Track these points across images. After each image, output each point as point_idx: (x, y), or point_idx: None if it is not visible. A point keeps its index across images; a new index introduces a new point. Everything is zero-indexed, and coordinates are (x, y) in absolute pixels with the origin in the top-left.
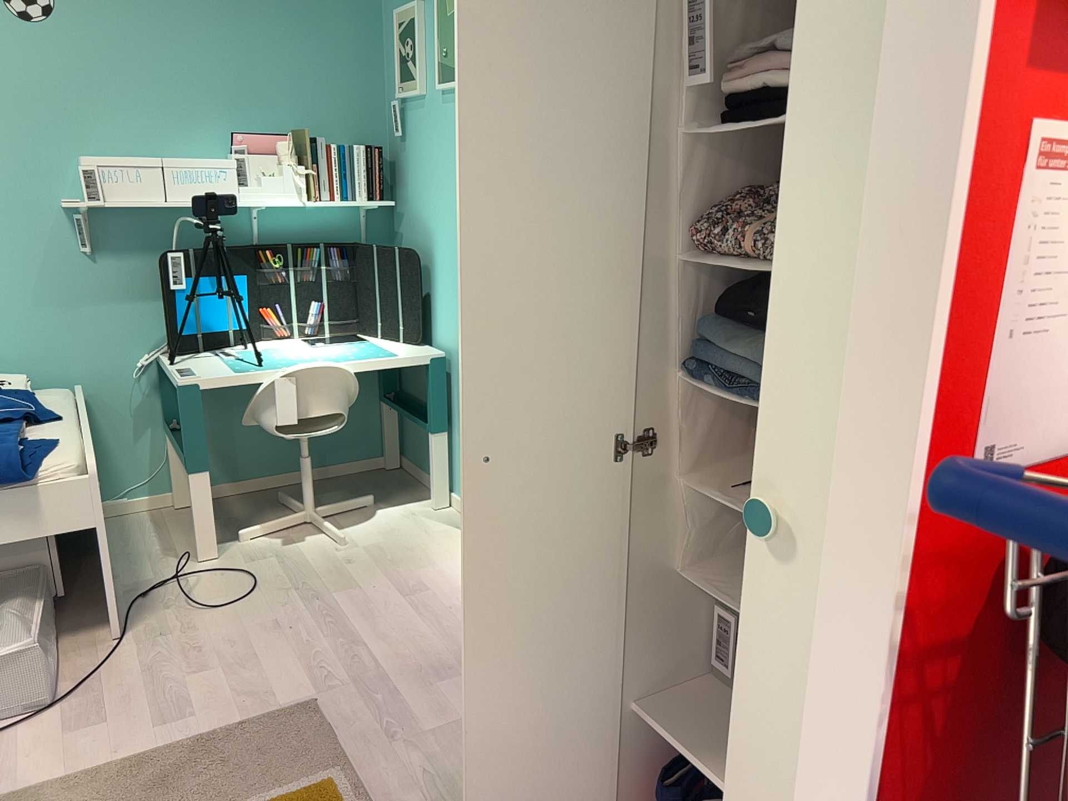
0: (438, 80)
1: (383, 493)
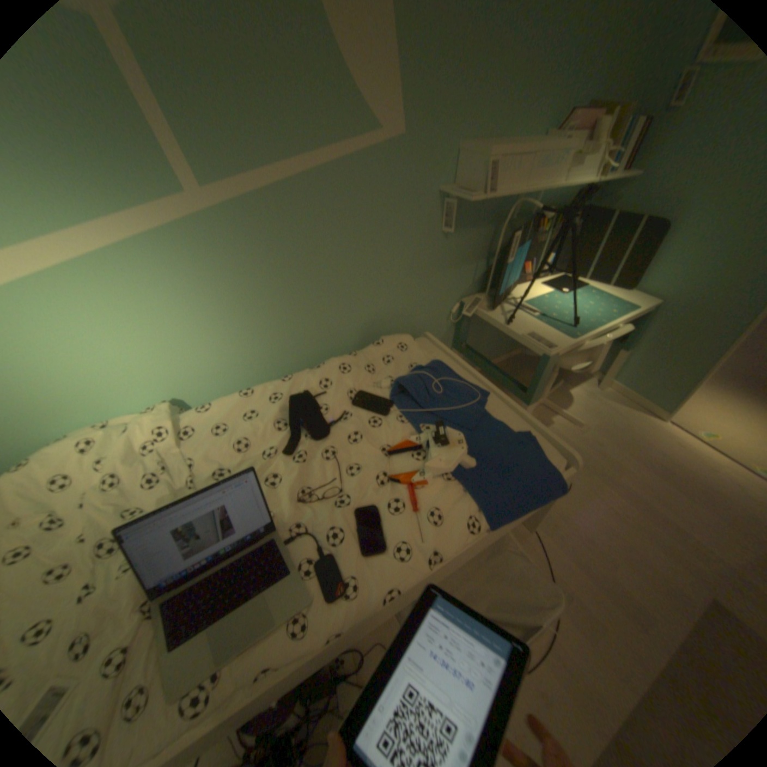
0: None
1: None
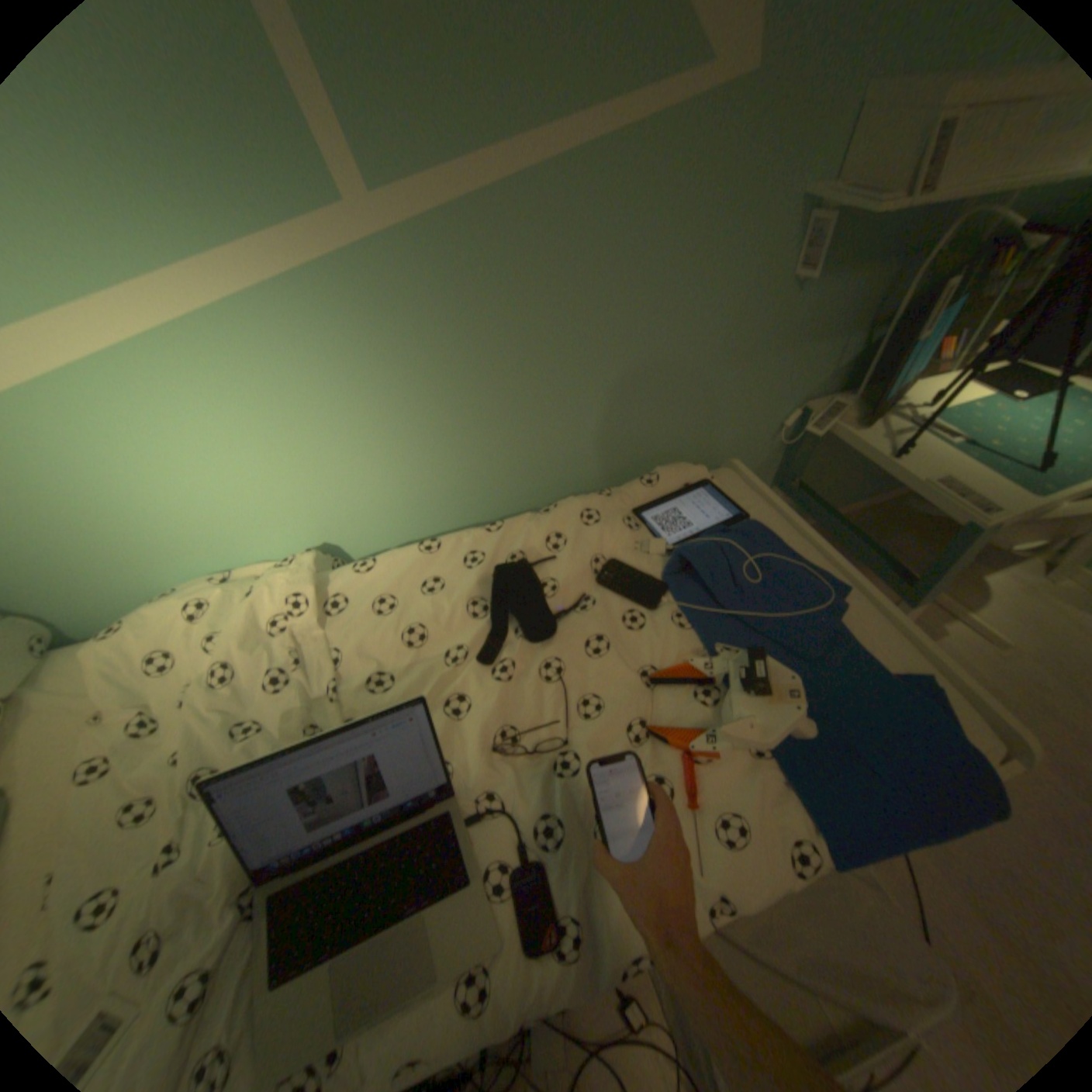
0: None
1: None
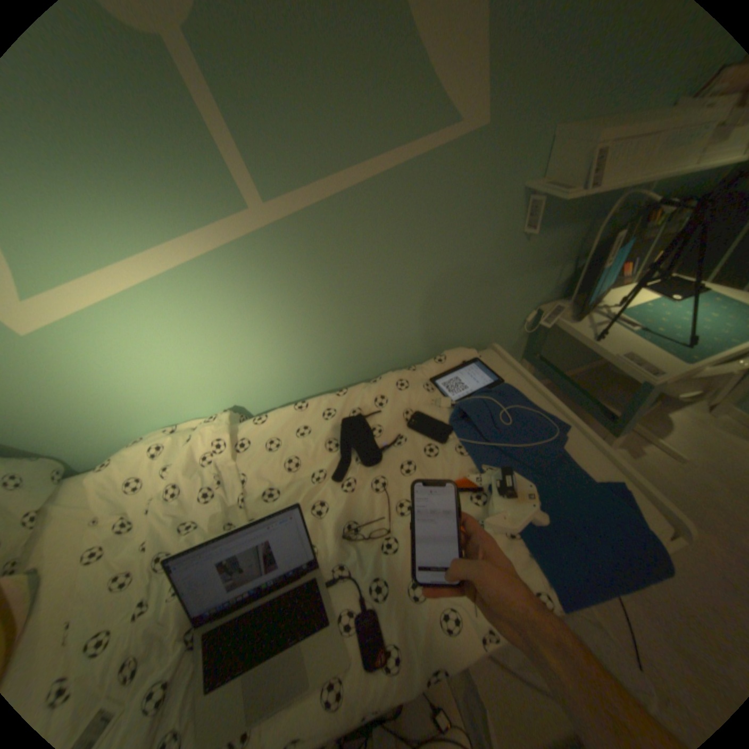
0: None
1: None
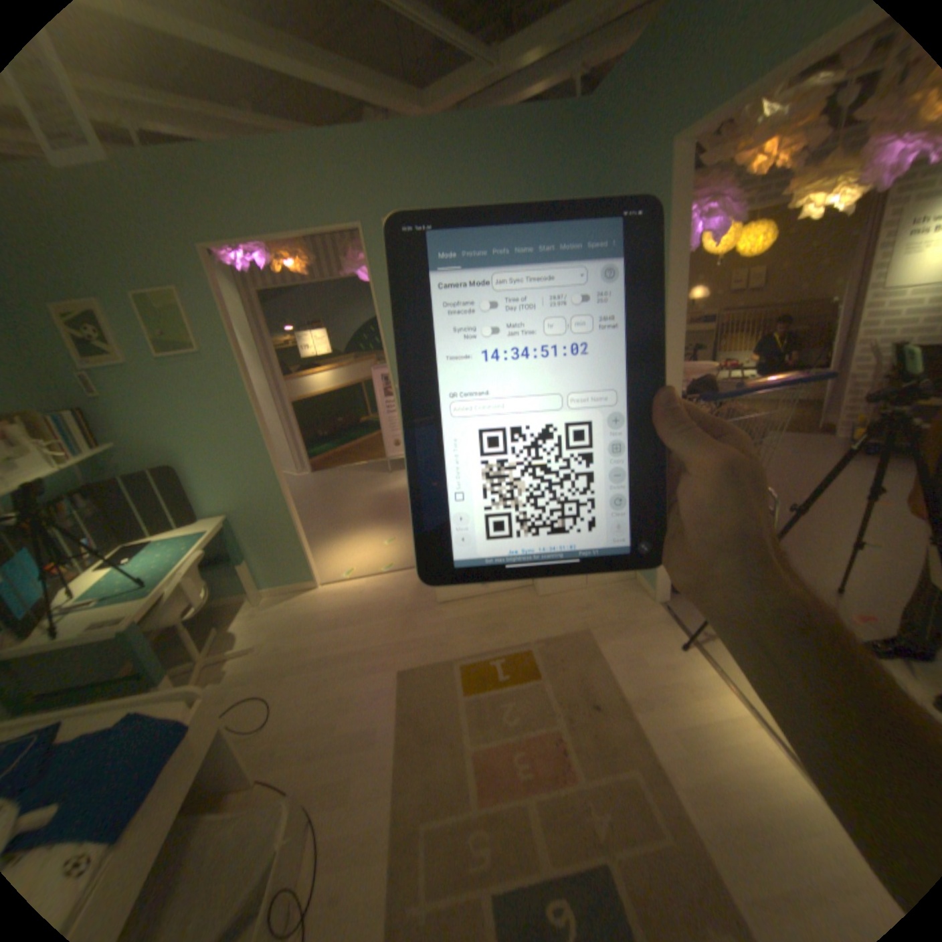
0: (144, 351)
1: (207, 626)
